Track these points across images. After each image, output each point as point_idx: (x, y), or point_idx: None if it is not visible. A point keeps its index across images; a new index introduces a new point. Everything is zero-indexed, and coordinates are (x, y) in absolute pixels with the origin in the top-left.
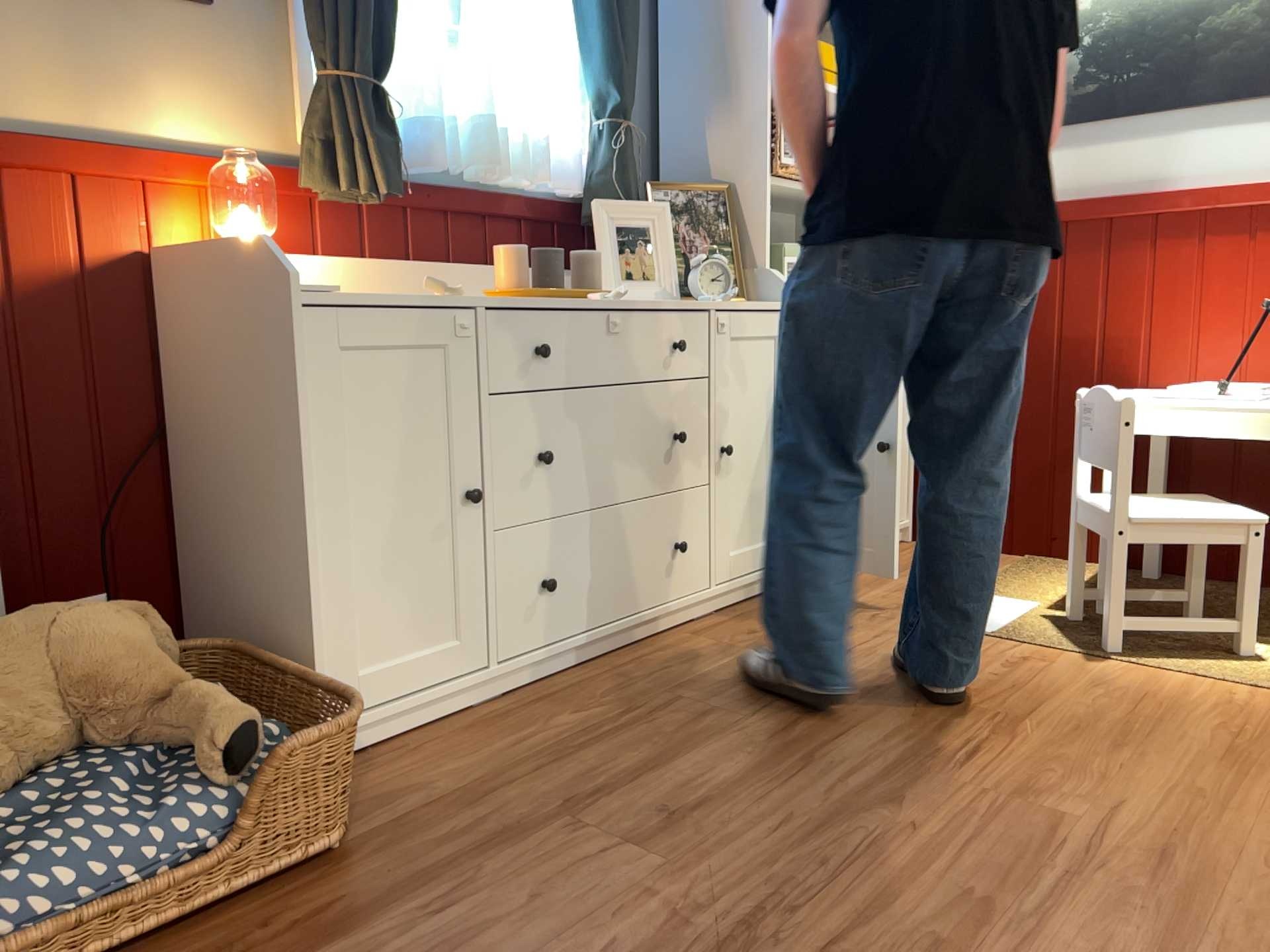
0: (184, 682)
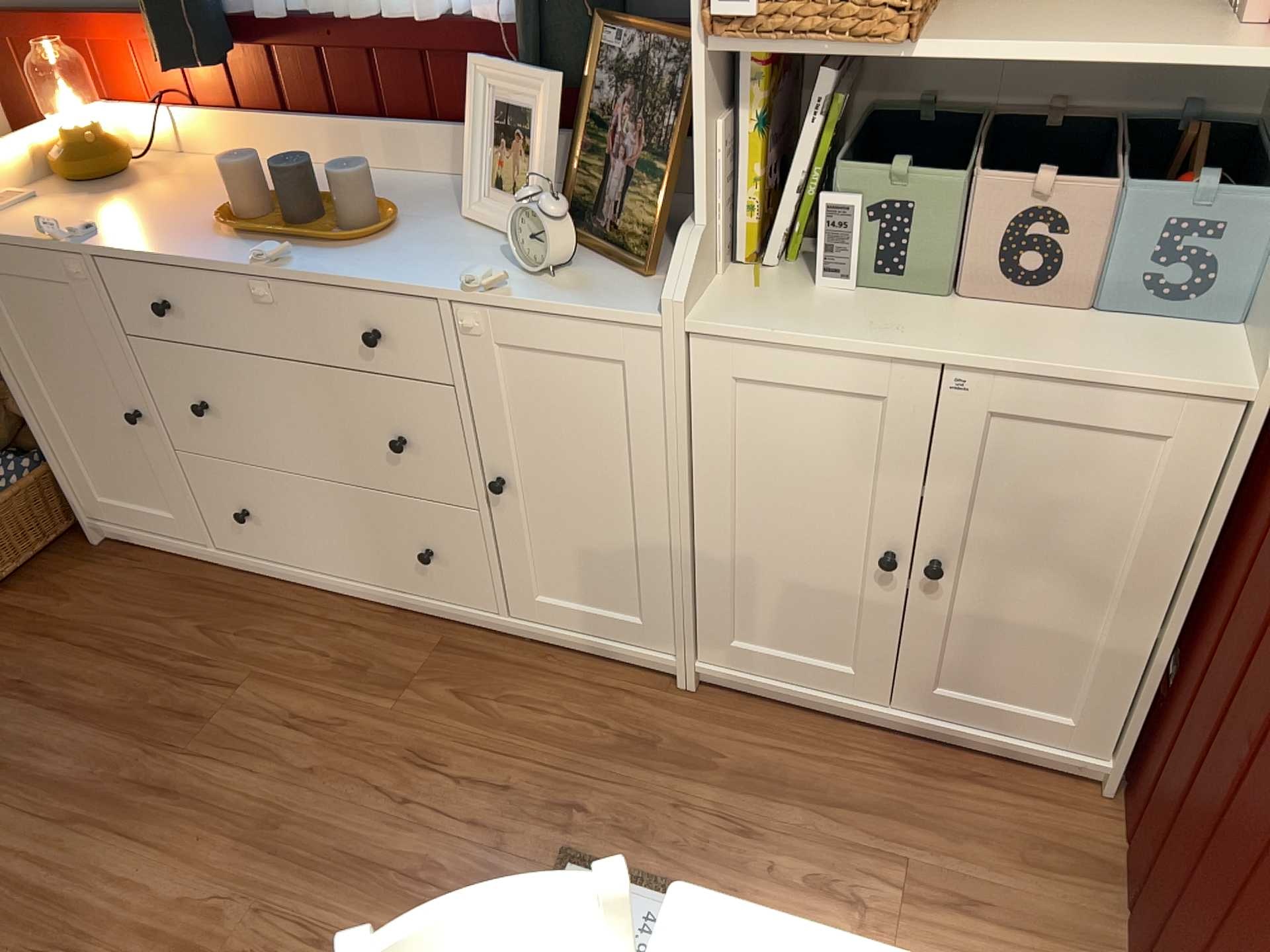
0: None
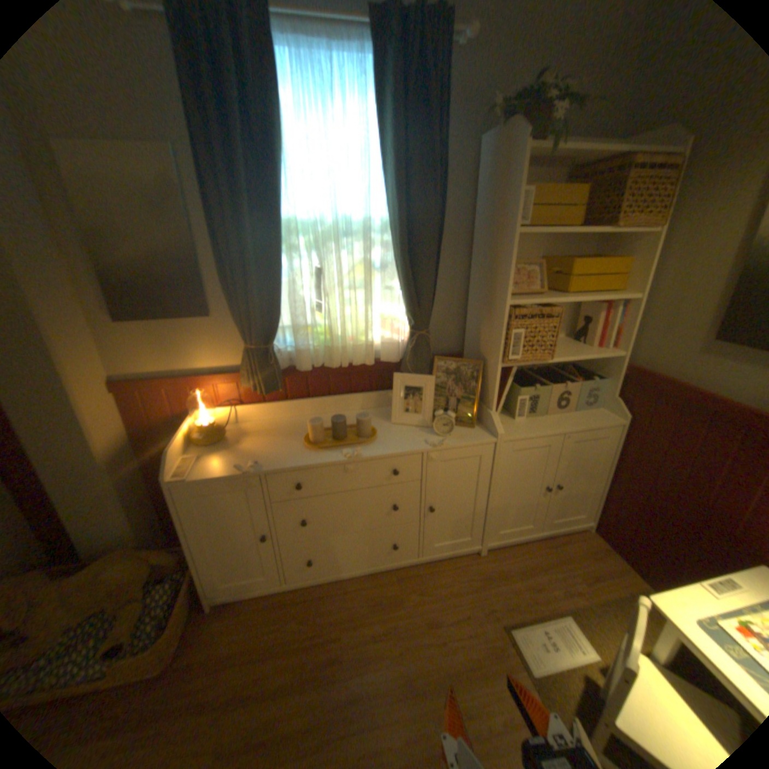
0: (137, 598)
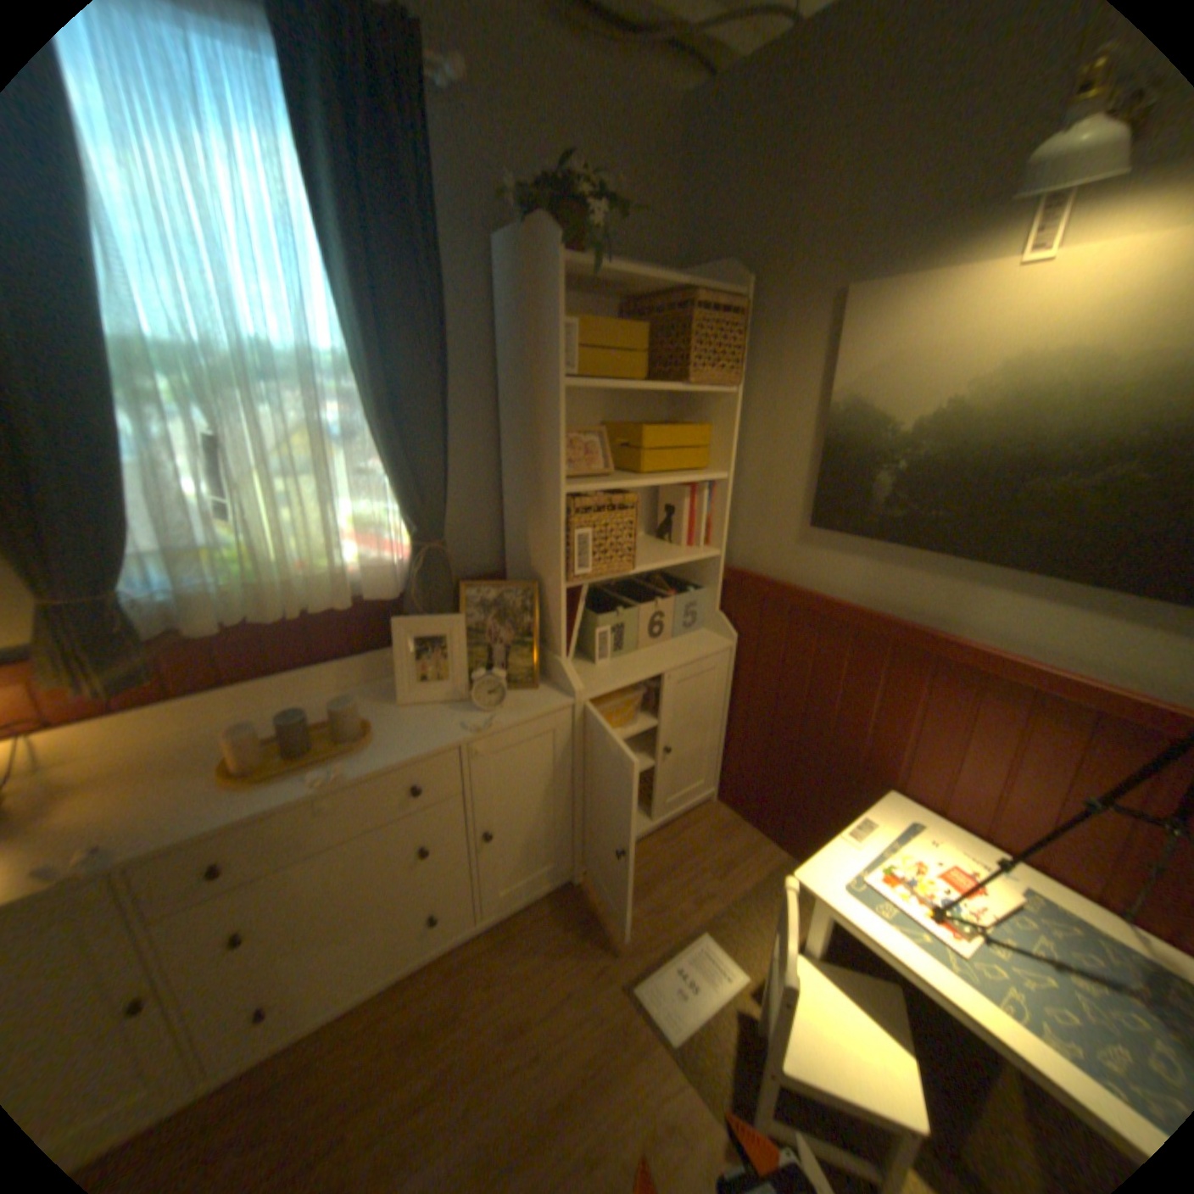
0: None
